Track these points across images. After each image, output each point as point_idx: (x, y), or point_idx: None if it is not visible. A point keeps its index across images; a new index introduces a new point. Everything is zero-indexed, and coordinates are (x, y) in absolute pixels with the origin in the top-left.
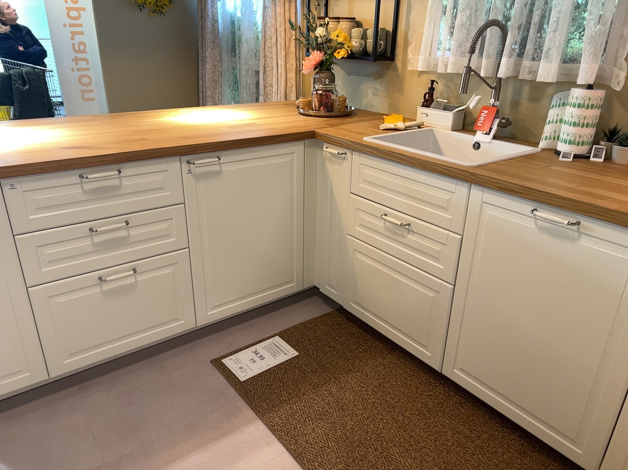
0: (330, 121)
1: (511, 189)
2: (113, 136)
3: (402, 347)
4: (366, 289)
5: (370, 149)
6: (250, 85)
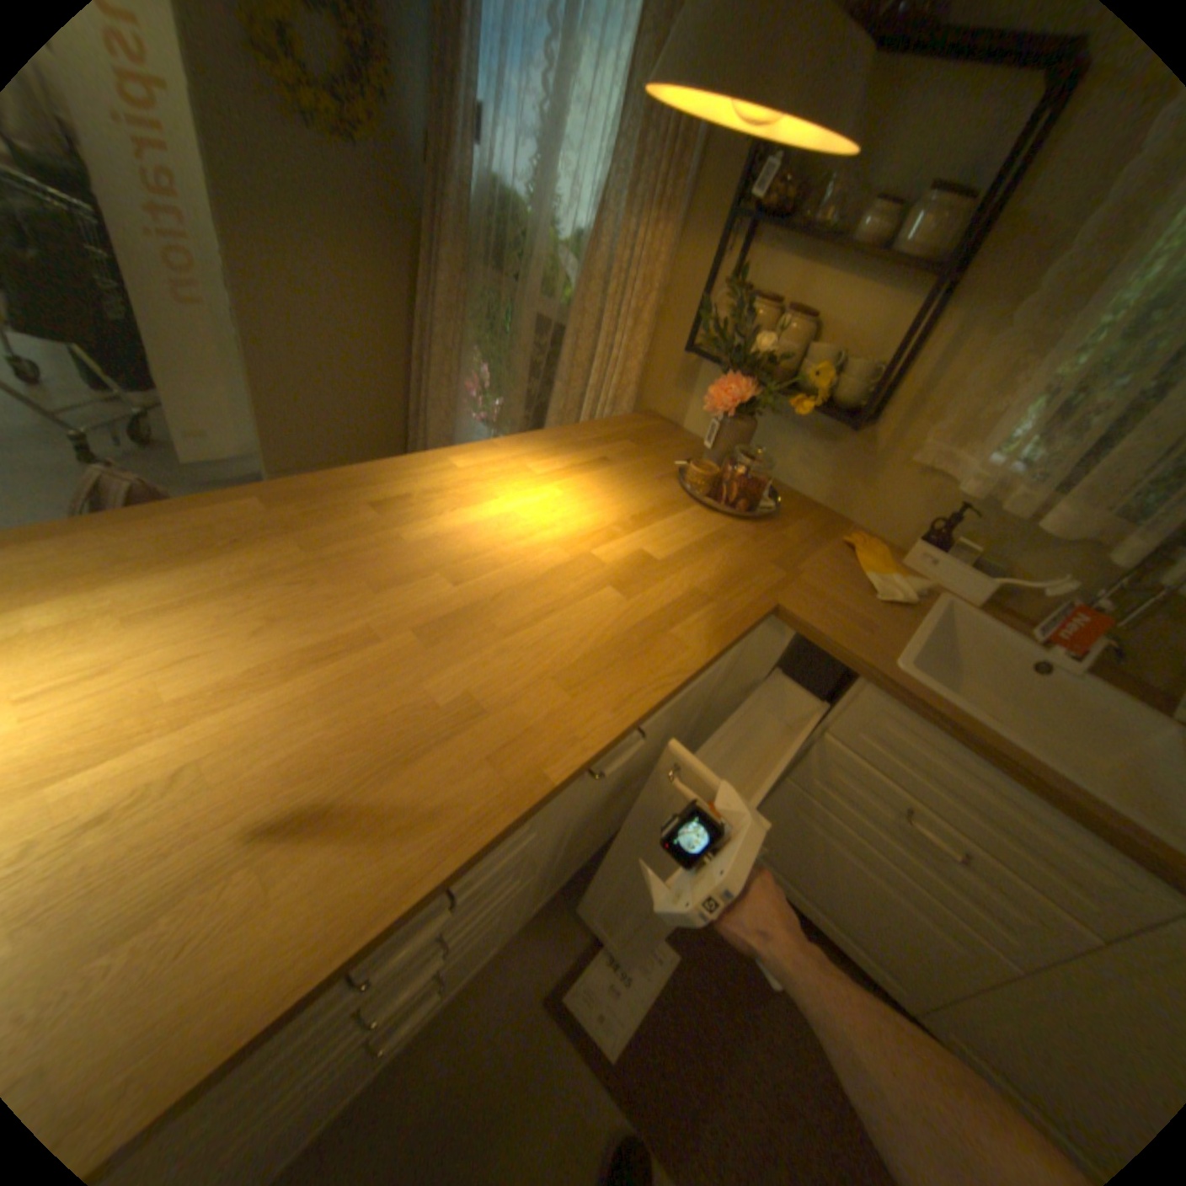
0: (766, 543)
1: None
2: (373, 672)
3: (845, 953)
4: (798, 858)
5: (937, 716)
6: (528, 342)
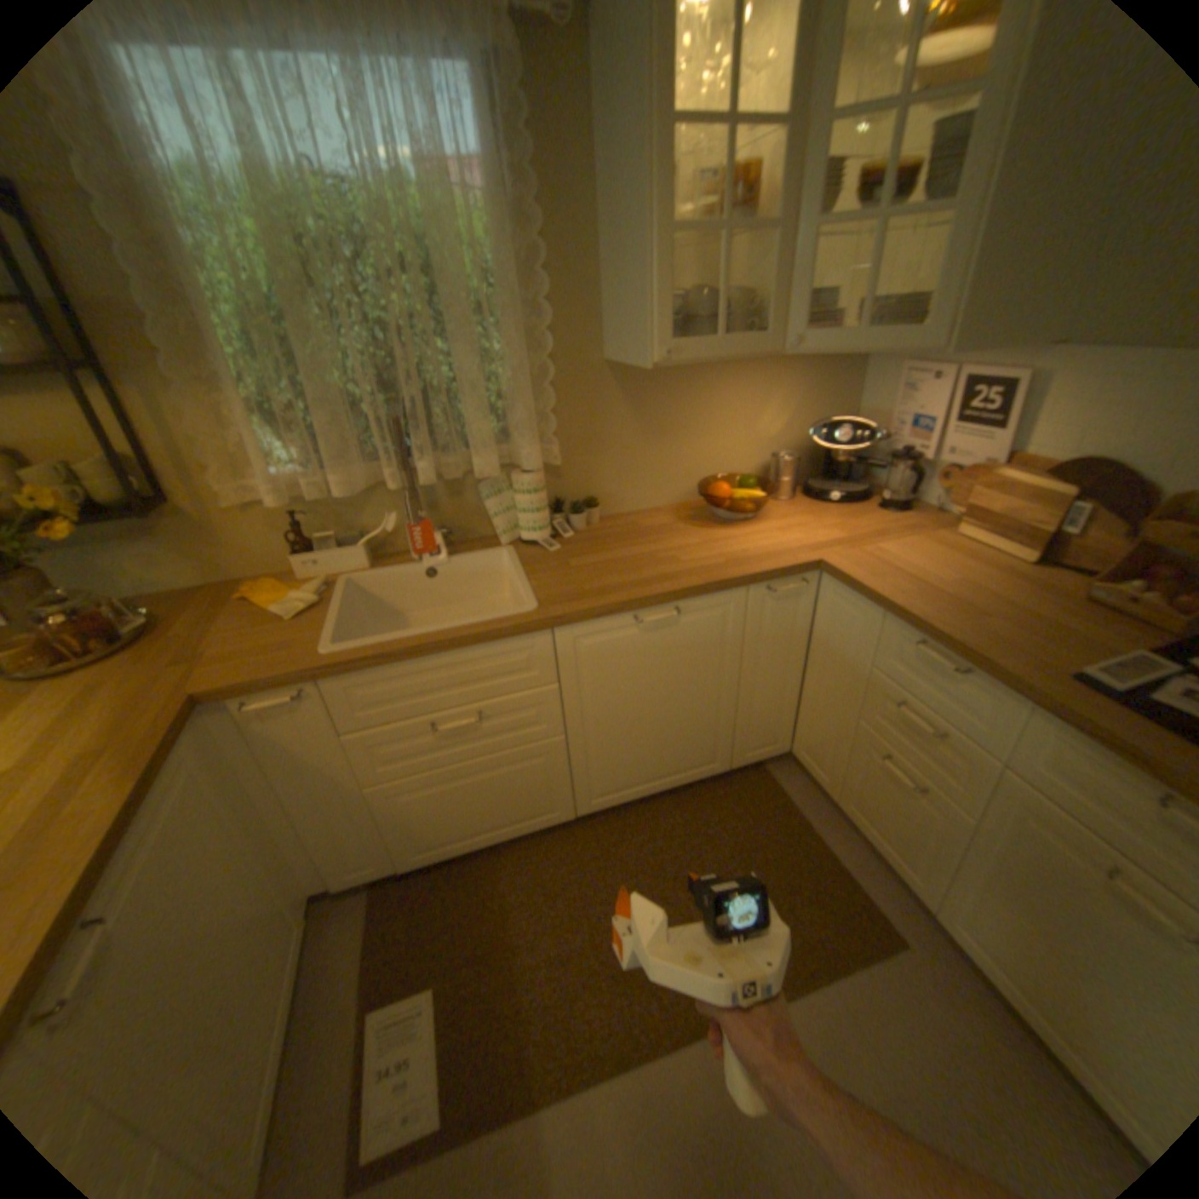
0: (152, 655)
1: (609, 610)
2: None
3: (518, 836)
4: (433, 825)
5: (365, 661)
6: None
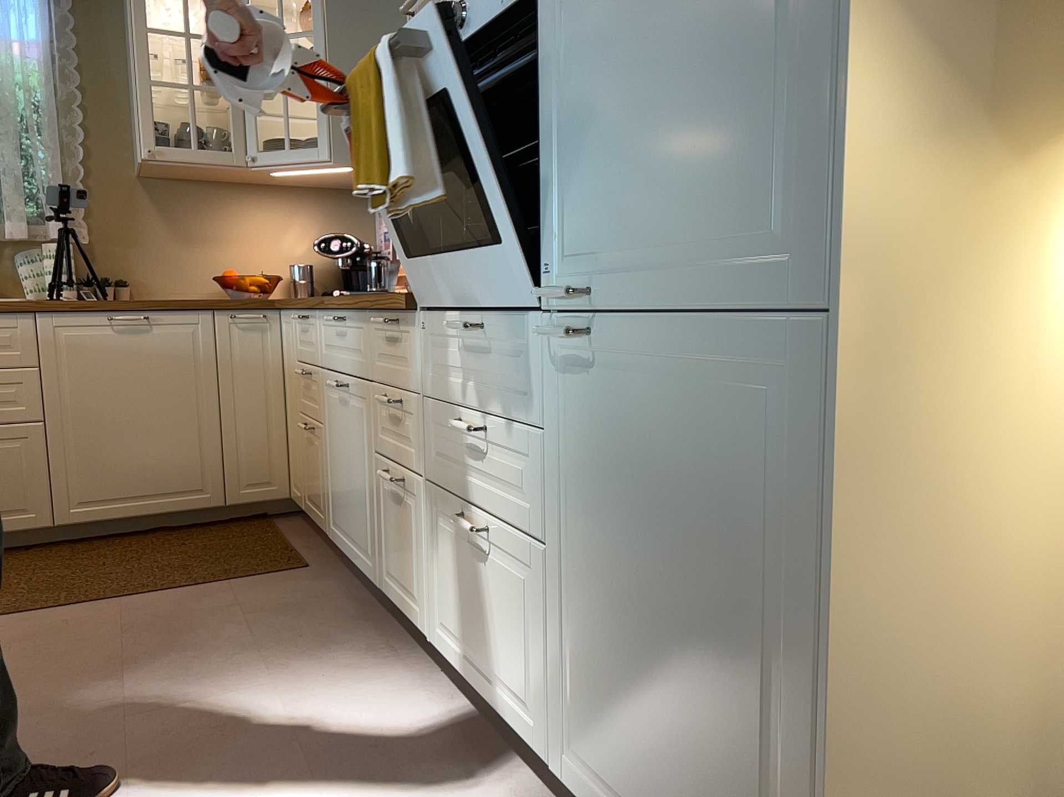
0: None
1: (82, 305)
2: None
3: None
4: None
5: None
6: None
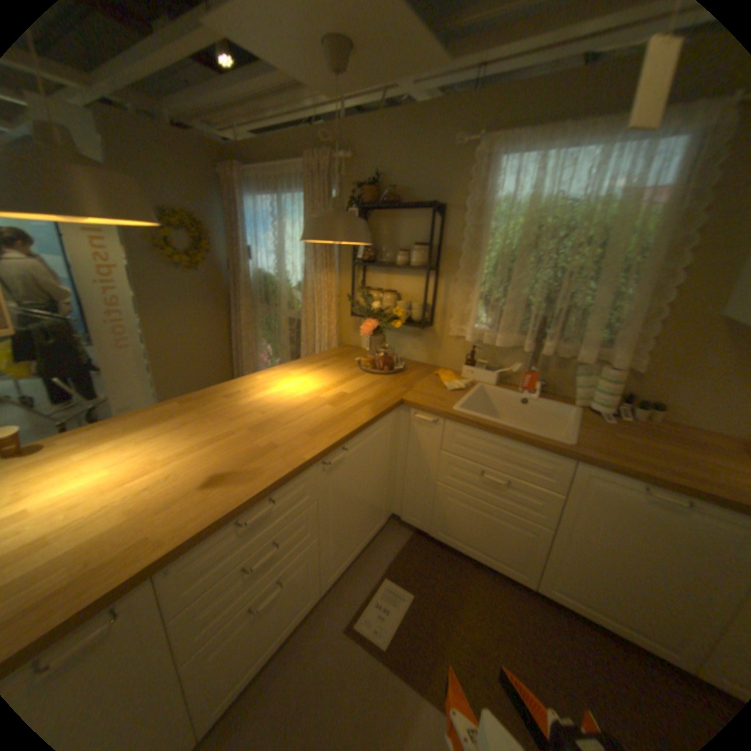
0: (398, 380)
1: (627, 472)
2: (234, 442)
3: (496, 570)
4: (457, 524)
5: (469, 422)
6: (287, 329)
